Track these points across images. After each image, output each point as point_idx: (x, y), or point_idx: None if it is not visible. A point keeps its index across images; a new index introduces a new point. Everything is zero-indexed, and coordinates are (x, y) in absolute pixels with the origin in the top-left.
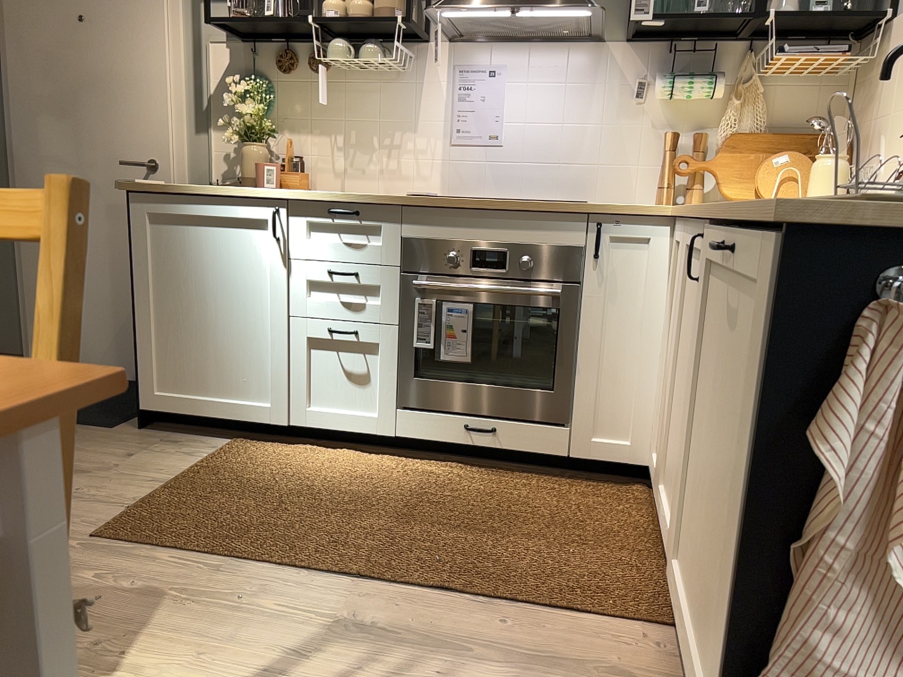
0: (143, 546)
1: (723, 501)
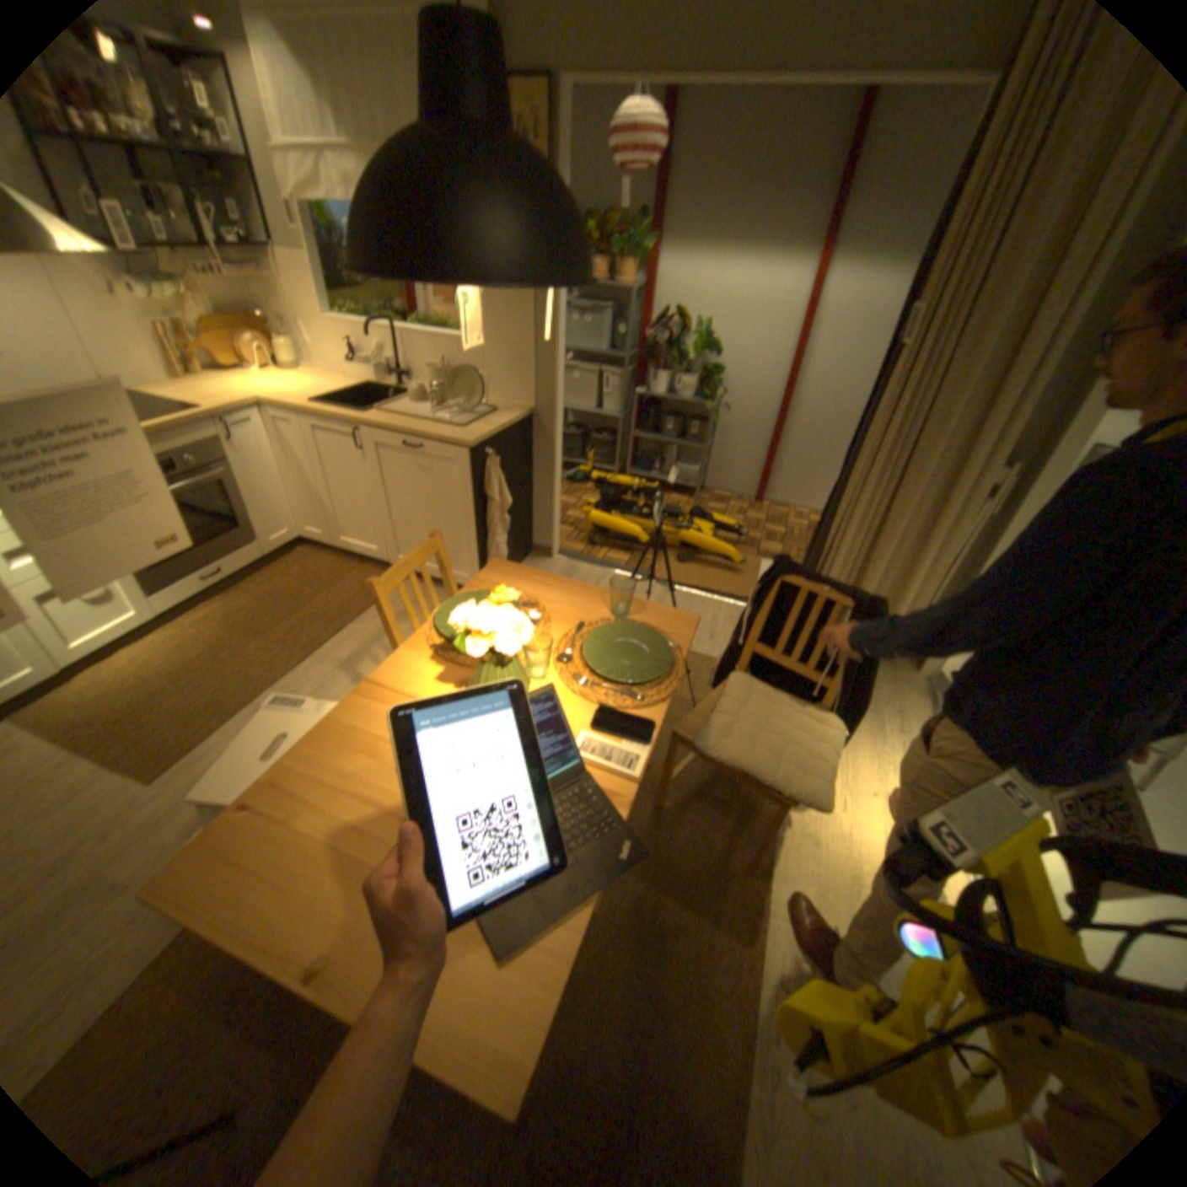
0: (190, 748)
1: (437, 521)
